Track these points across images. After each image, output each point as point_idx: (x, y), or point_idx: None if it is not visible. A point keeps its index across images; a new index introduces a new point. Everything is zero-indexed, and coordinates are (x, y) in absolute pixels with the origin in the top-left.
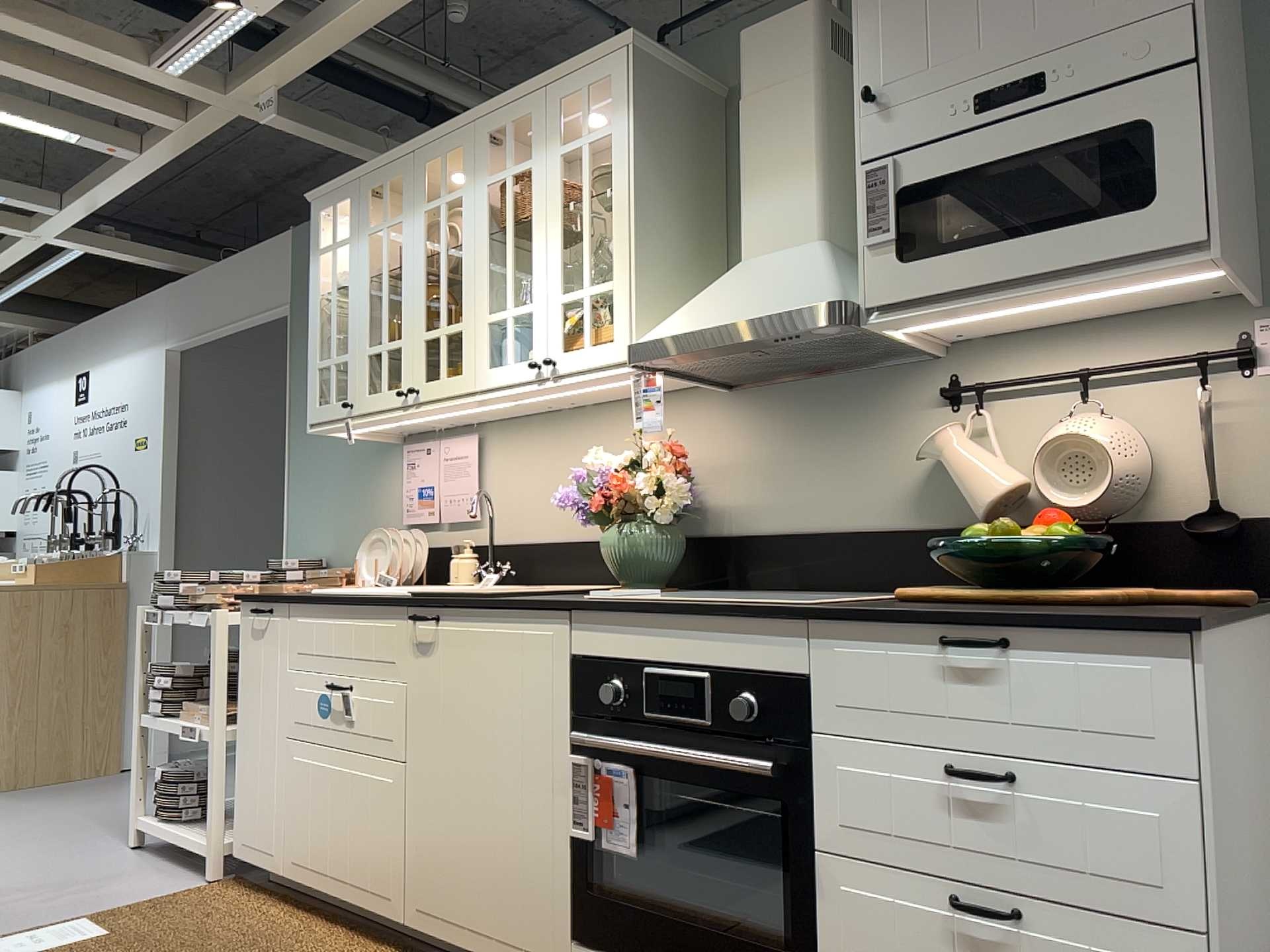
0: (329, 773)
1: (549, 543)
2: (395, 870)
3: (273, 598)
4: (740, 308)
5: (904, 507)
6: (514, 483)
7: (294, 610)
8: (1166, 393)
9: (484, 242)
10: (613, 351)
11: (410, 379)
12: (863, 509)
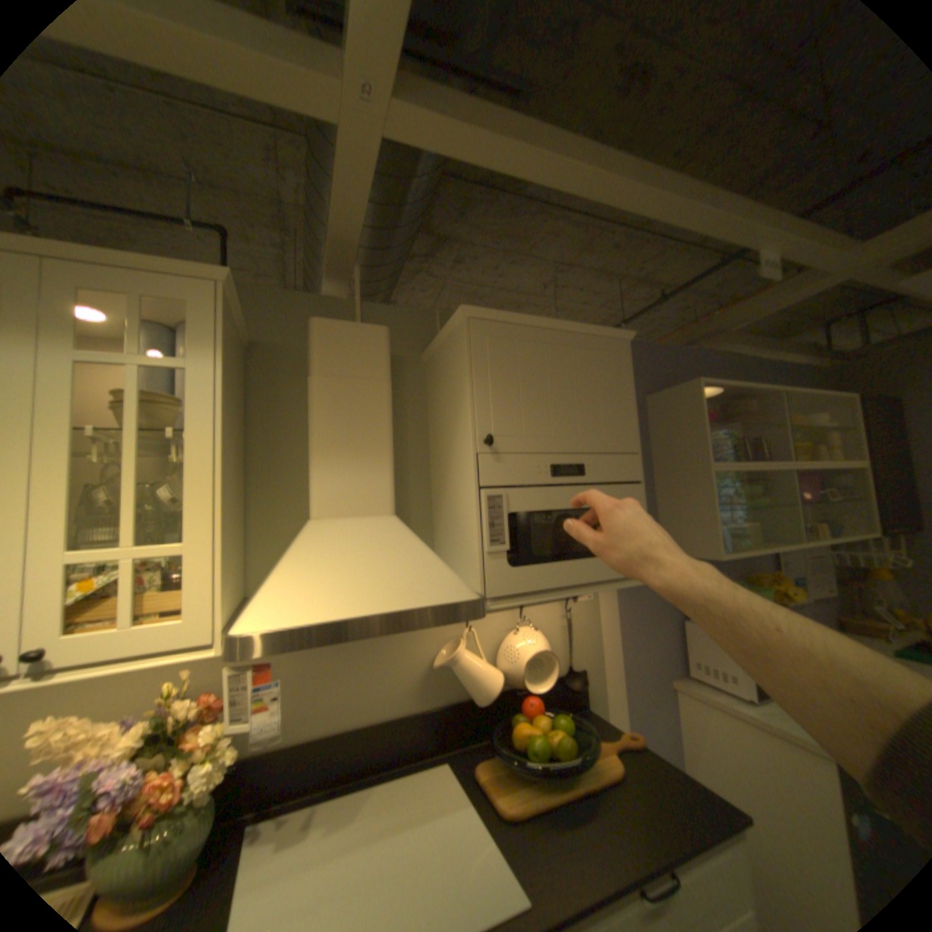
0: None
1: None
2: None
3: None
4: (375, 592)
5: (412, 697)
6: None
7: None
8: (548, 611)
9: None
10: (183, 634)
11: None
12: (380, 704)
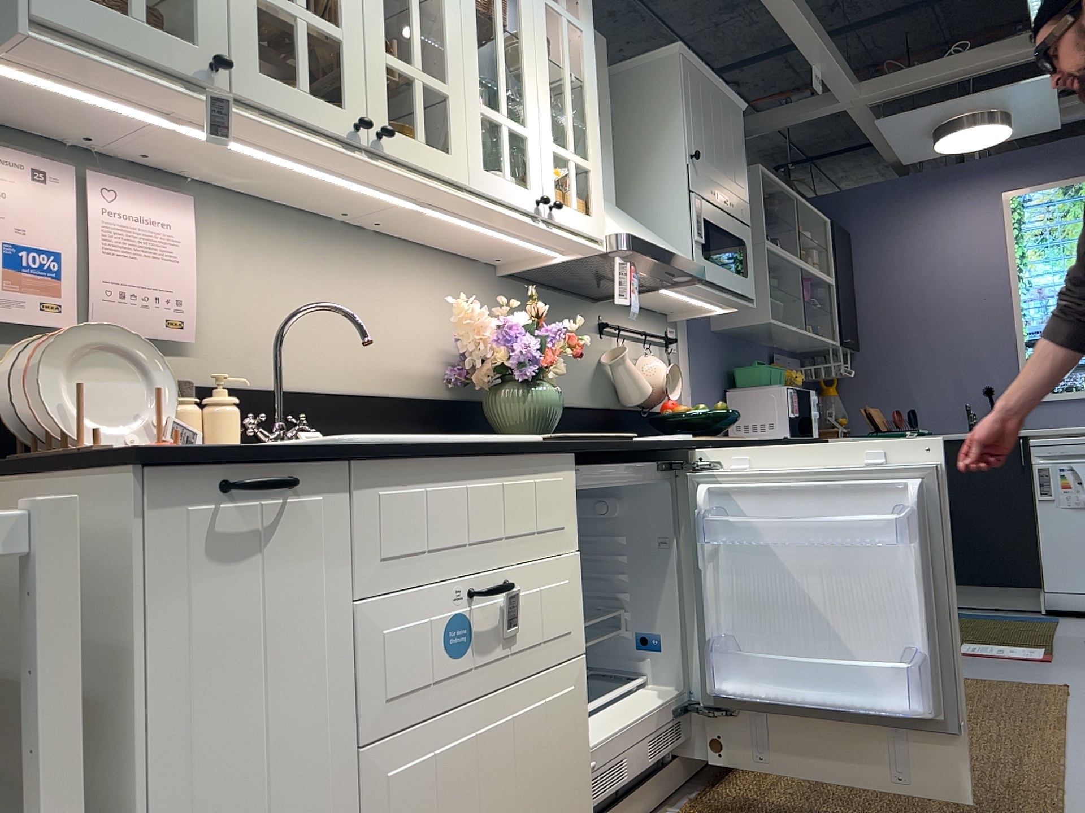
0: (473, 747)
1: (327, 393)
2: (583, 802)
3: (310, 450)
4: (659, 242)
5: (589, 393)
6: (258, 298)
7: (364, 475)
8: (656, 351)
9: (473, 11)
10: (595, 227)
11: (364, 108)
12: (573, 391)
